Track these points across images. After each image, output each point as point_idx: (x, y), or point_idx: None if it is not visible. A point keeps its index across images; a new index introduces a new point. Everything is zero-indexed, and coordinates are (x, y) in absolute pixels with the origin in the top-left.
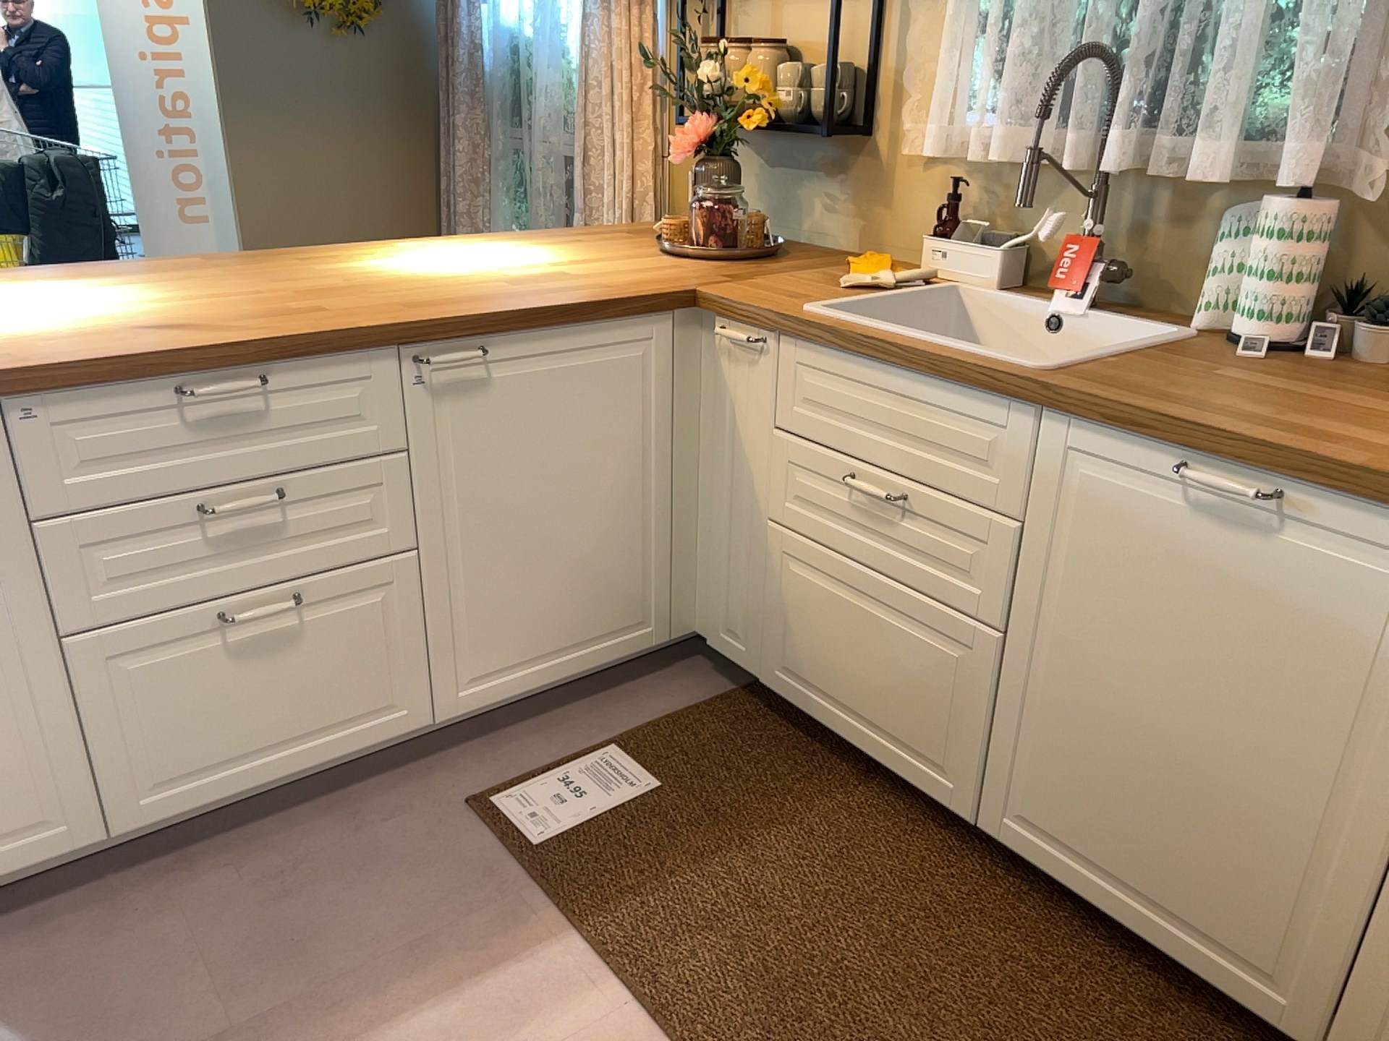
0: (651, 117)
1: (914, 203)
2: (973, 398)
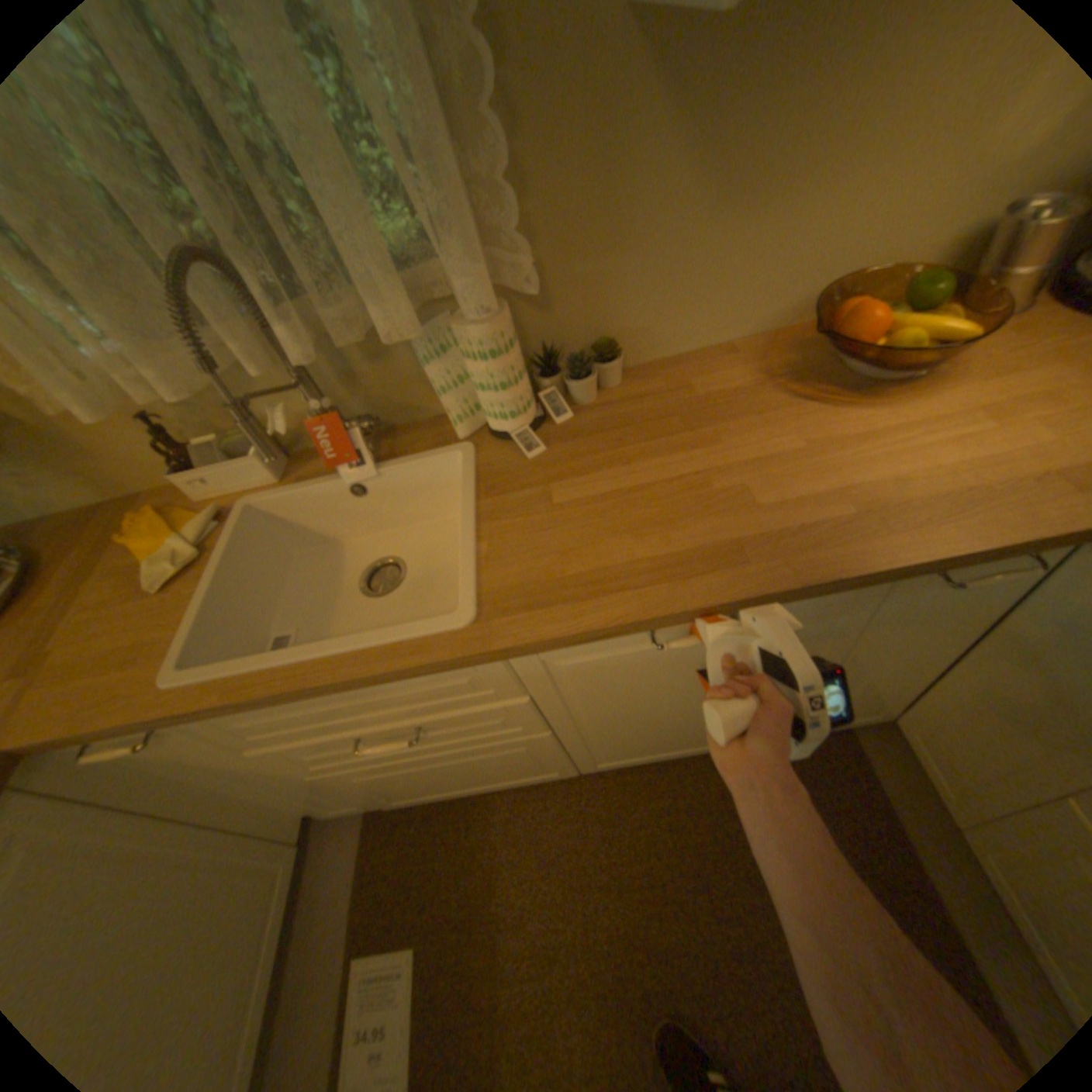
0: None
1: (112, 440)
2: (428, 673)
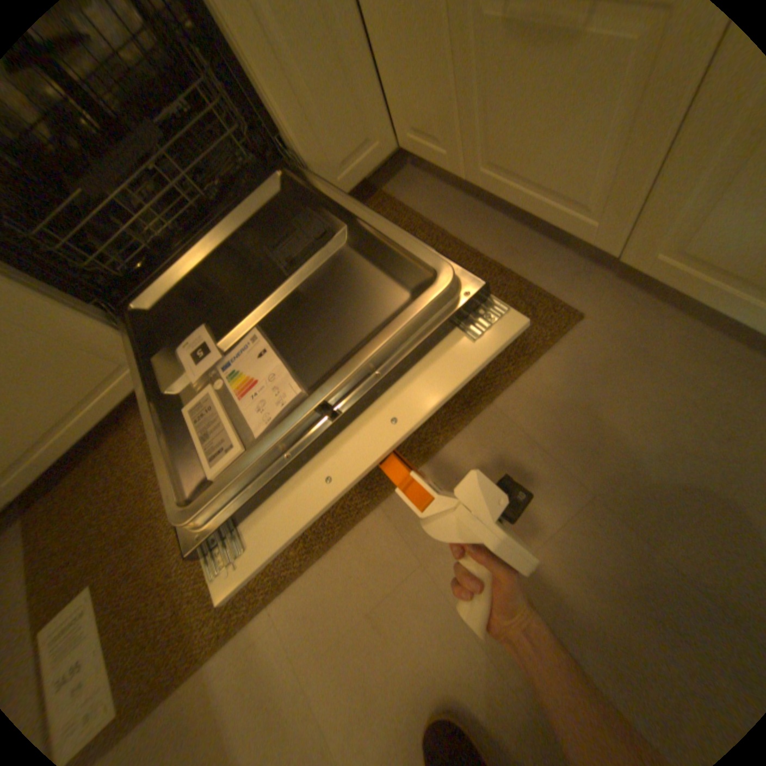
0: None
1: None
2: None
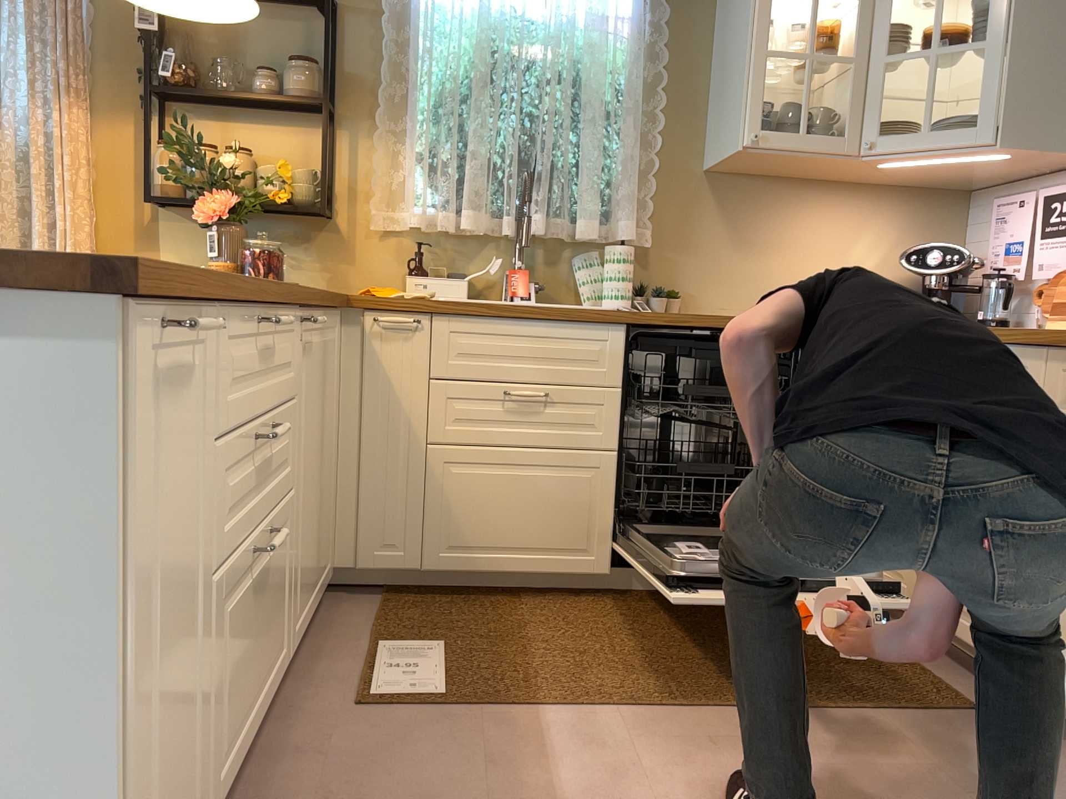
0: (94, 196)
1: (377, 259)
2: (587, 327)
